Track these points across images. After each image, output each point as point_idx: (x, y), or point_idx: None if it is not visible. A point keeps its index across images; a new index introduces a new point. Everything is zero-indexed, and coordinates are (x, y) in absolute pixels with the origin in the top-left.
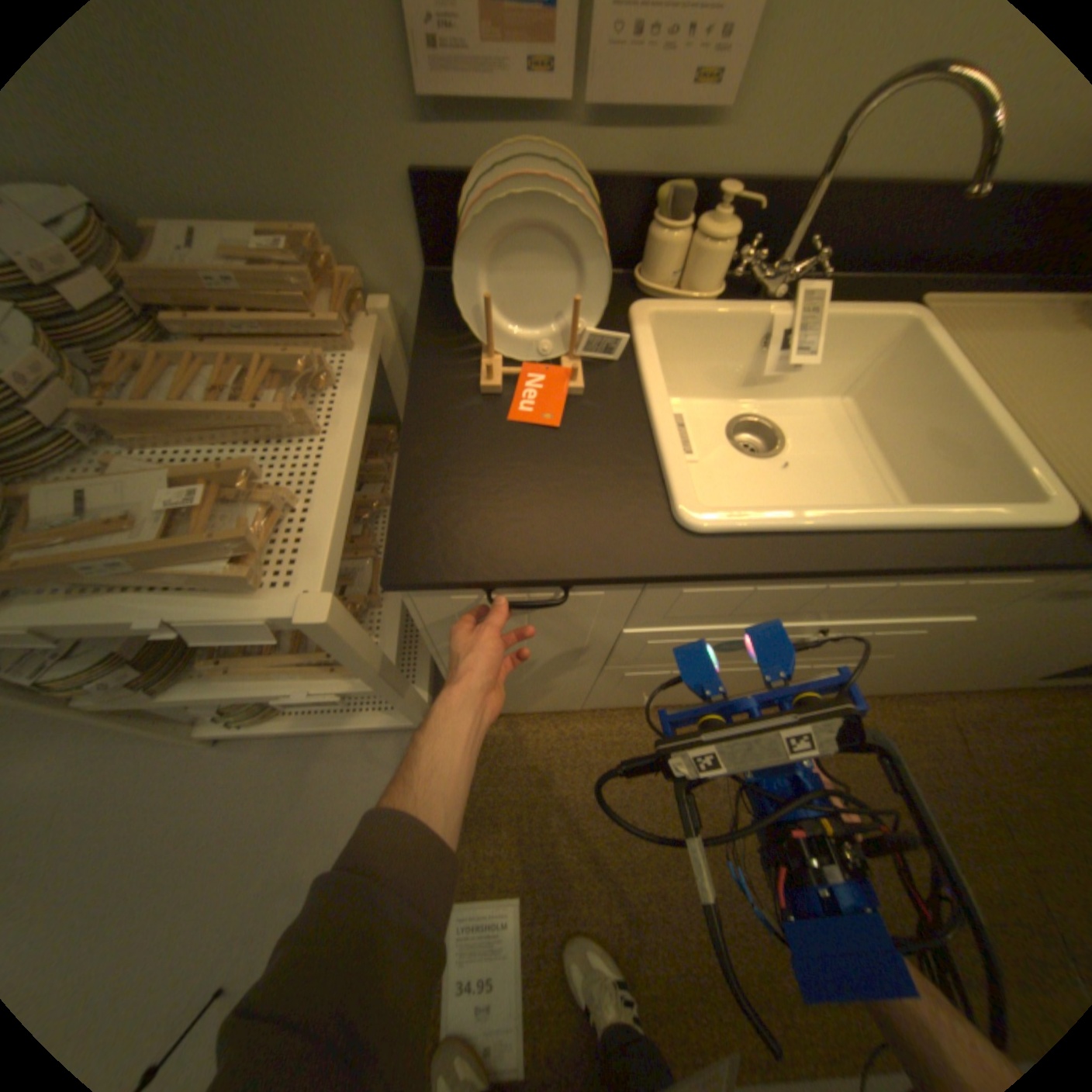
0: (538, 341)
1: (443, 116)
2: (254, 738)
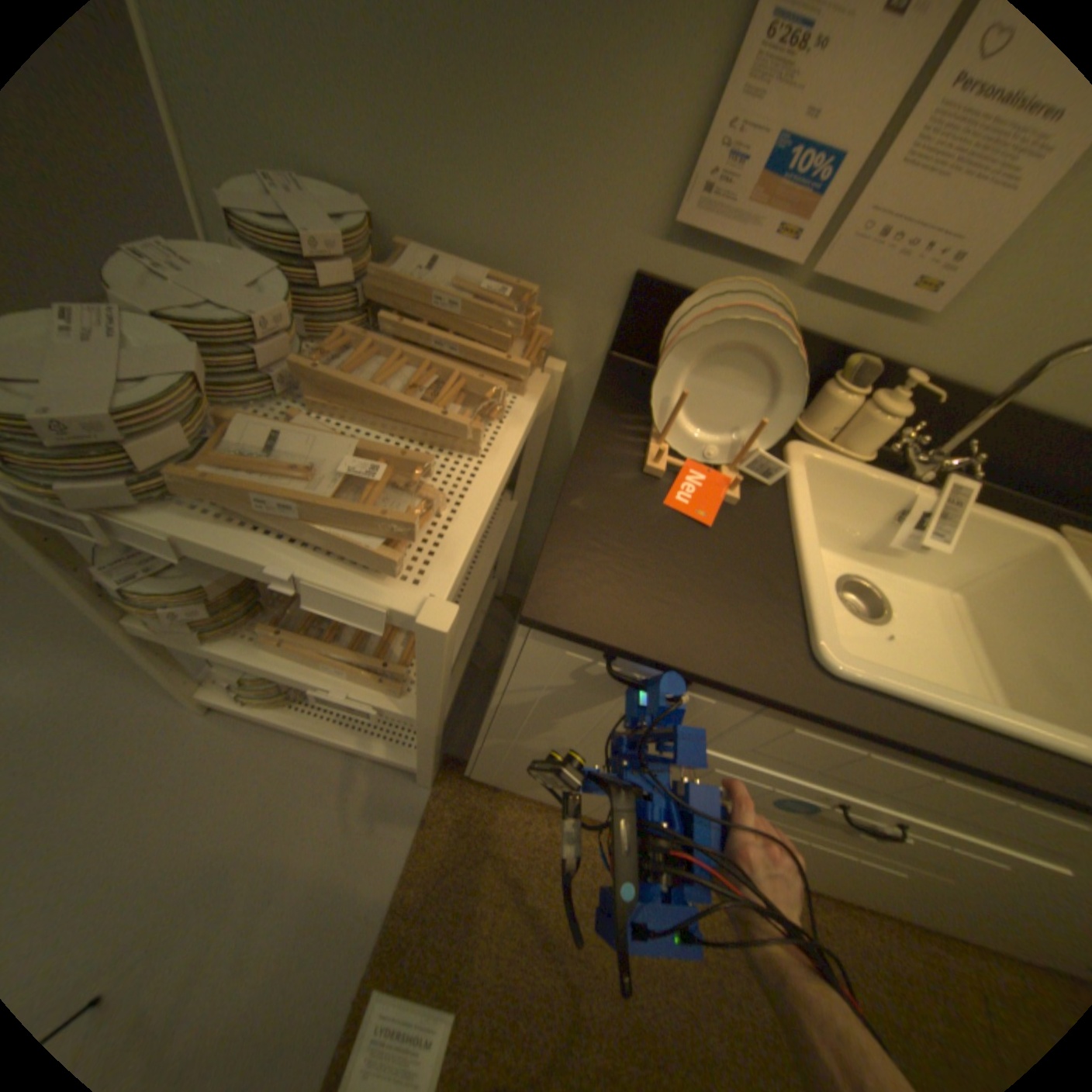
0: (704, 445)
1: (687, 242)
2: (248, 721)
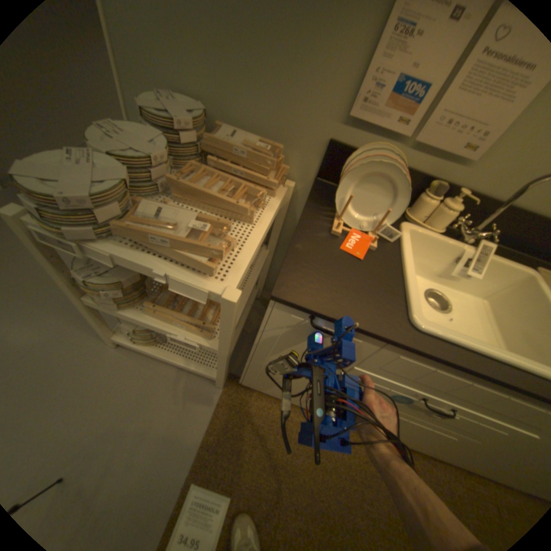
0: (361, 222)
1: (355, 126)
2: (136, 352)
